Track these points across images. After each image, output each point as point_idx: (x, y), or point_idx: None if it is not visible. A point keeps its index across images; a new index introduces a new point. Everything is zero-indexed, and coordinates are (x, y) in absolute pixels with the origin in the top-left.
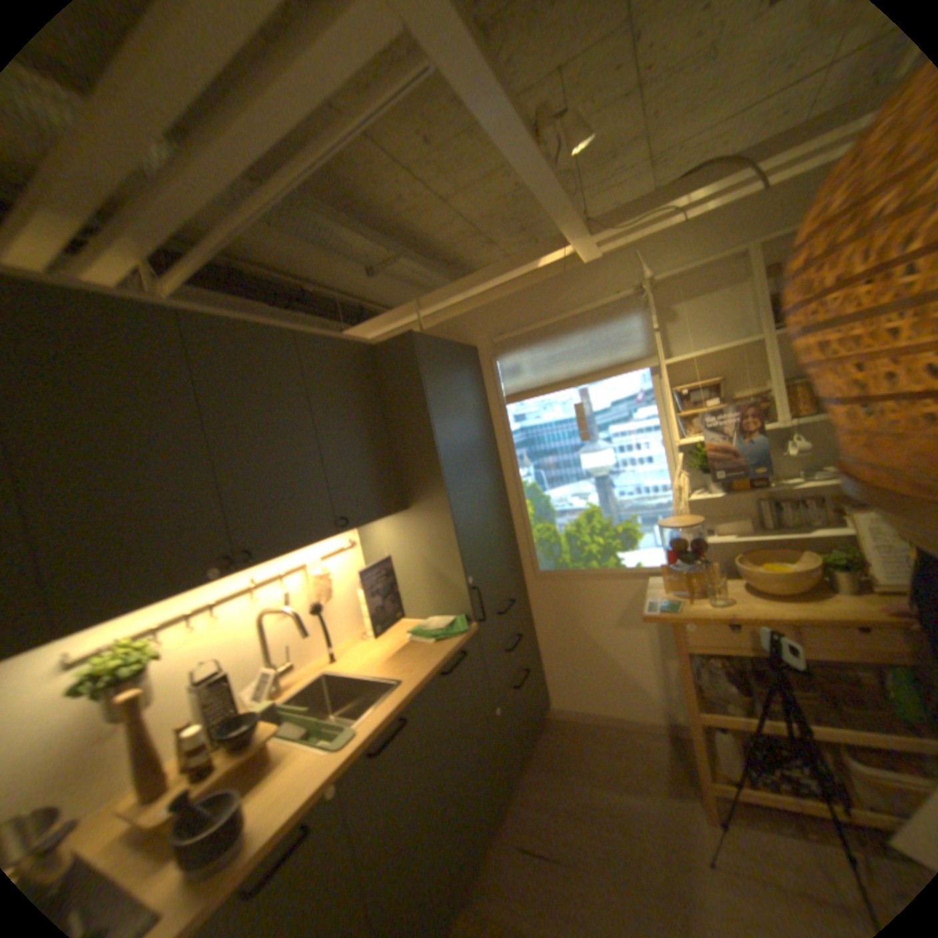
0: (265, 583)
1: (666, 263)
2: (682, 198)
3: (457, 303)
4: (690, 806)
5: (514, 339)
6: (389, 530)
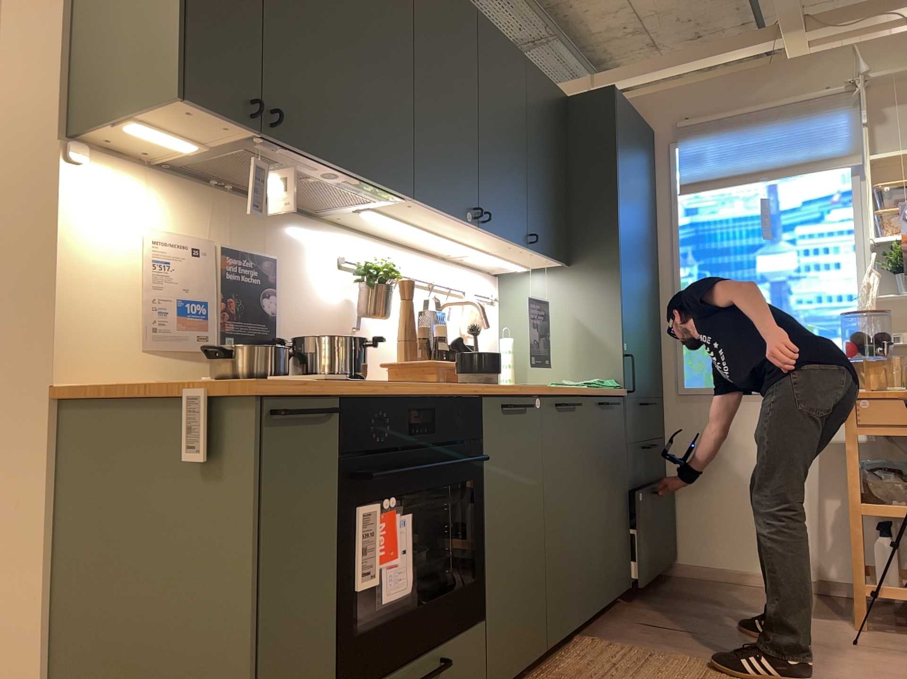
0: (437, 287)
1: (880, 67)
2: (905, 9)
3: (636, 87)
4: (837, 622)
5: (701, 125)
6: (541, 287)
